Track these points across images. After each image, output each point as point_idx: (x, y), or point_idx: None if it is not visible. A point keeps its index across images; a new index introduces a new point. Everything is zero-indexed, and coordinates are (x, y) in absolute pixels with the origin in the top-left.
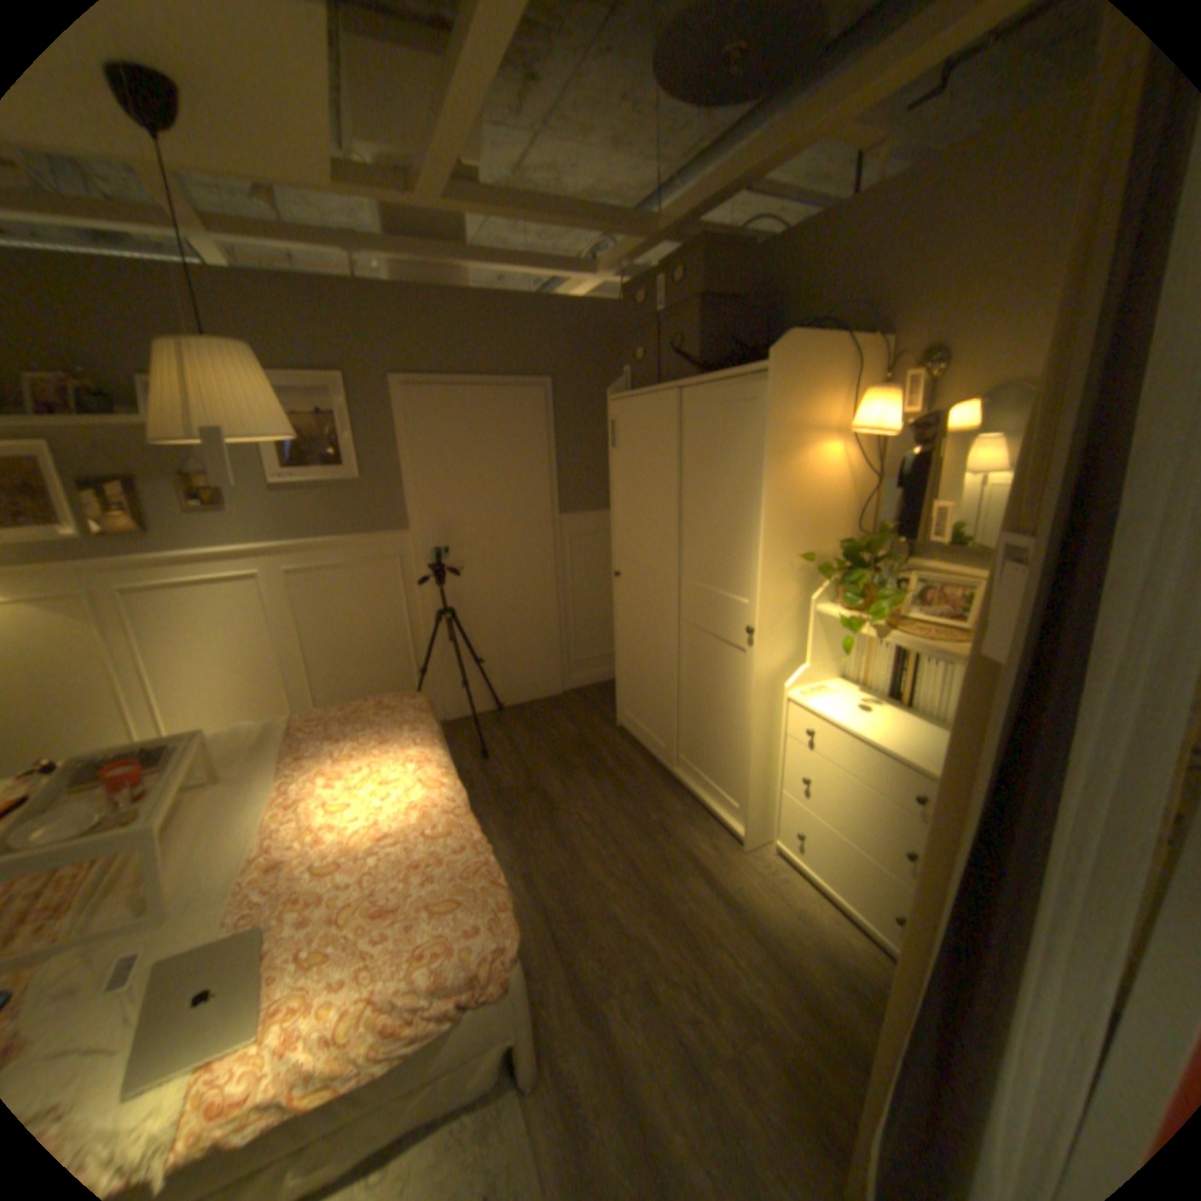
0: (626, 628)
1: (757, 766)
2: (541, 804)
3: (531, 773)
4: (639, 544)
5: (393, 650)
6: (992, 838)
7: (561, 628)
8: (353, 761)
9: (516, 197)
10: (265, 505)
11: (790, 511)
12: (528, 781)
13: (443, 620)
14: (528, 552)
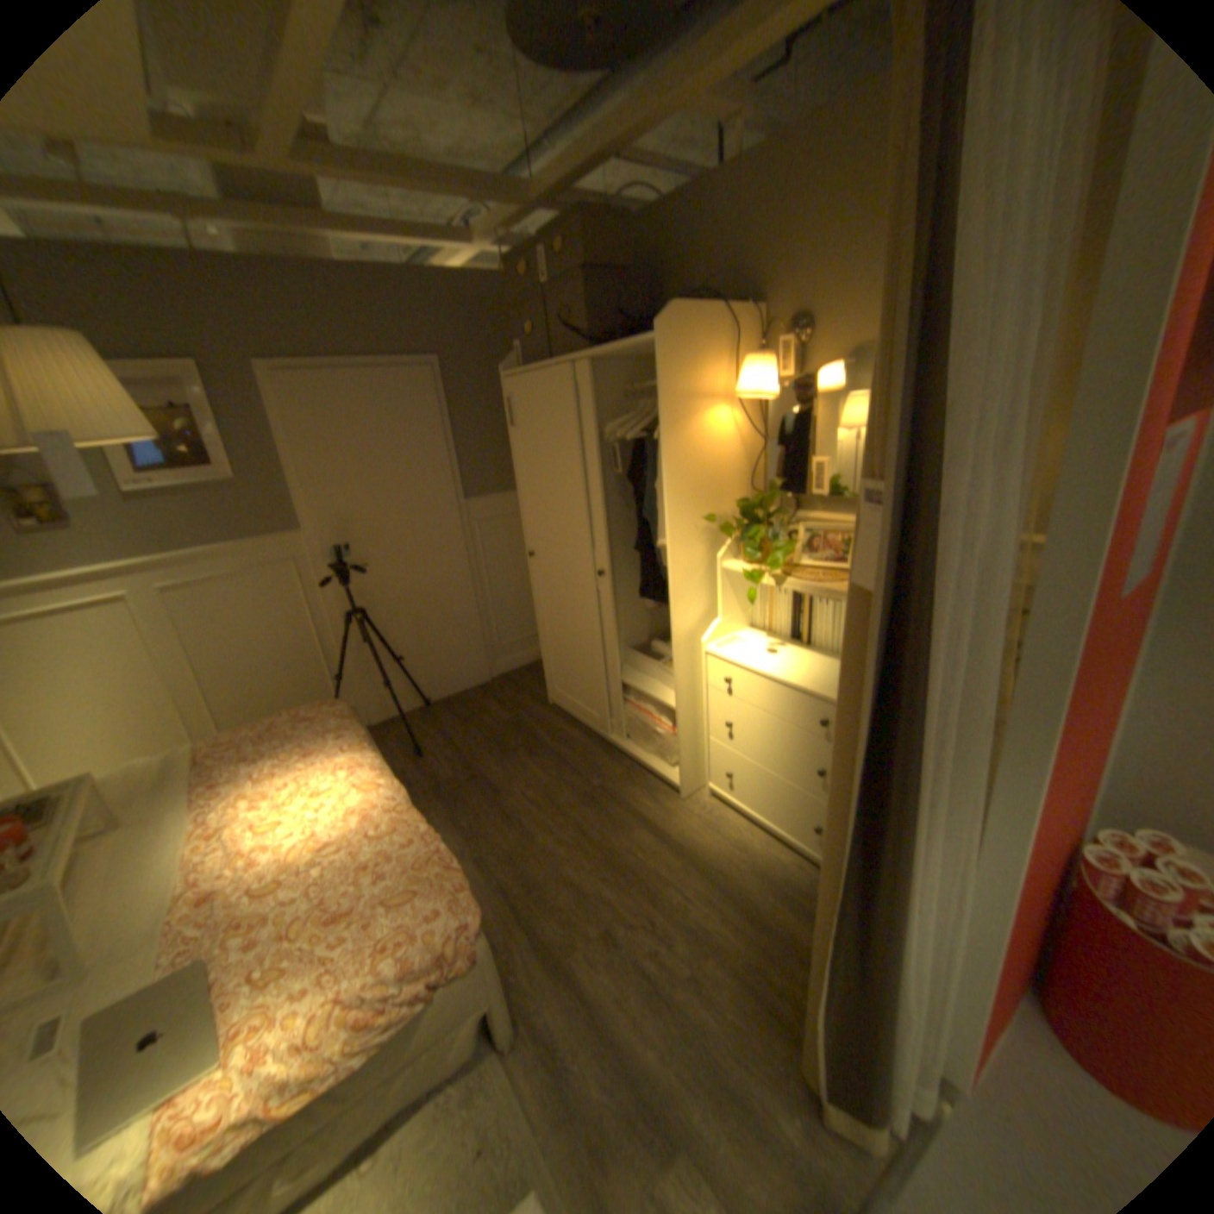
0: (546, 607)
1: (683, 719)
2: (483, 791)
3: (468, 763)
4: (550, 523)
5: (301, 660)
6: (872, 737)
7: (480, 616)
8: (275, 779)
9: (376, 162)
10: (123, 518)
11: (688, 478)
12: (466, 772)
13: (352, 622)
14: (436, 542)
